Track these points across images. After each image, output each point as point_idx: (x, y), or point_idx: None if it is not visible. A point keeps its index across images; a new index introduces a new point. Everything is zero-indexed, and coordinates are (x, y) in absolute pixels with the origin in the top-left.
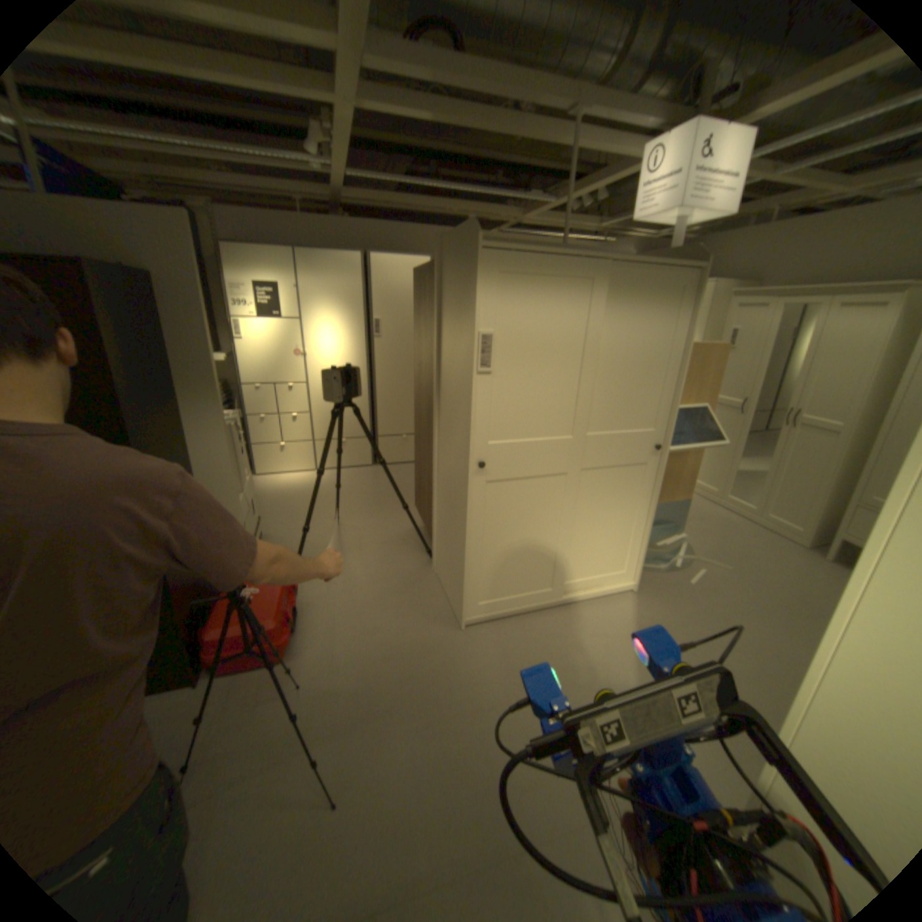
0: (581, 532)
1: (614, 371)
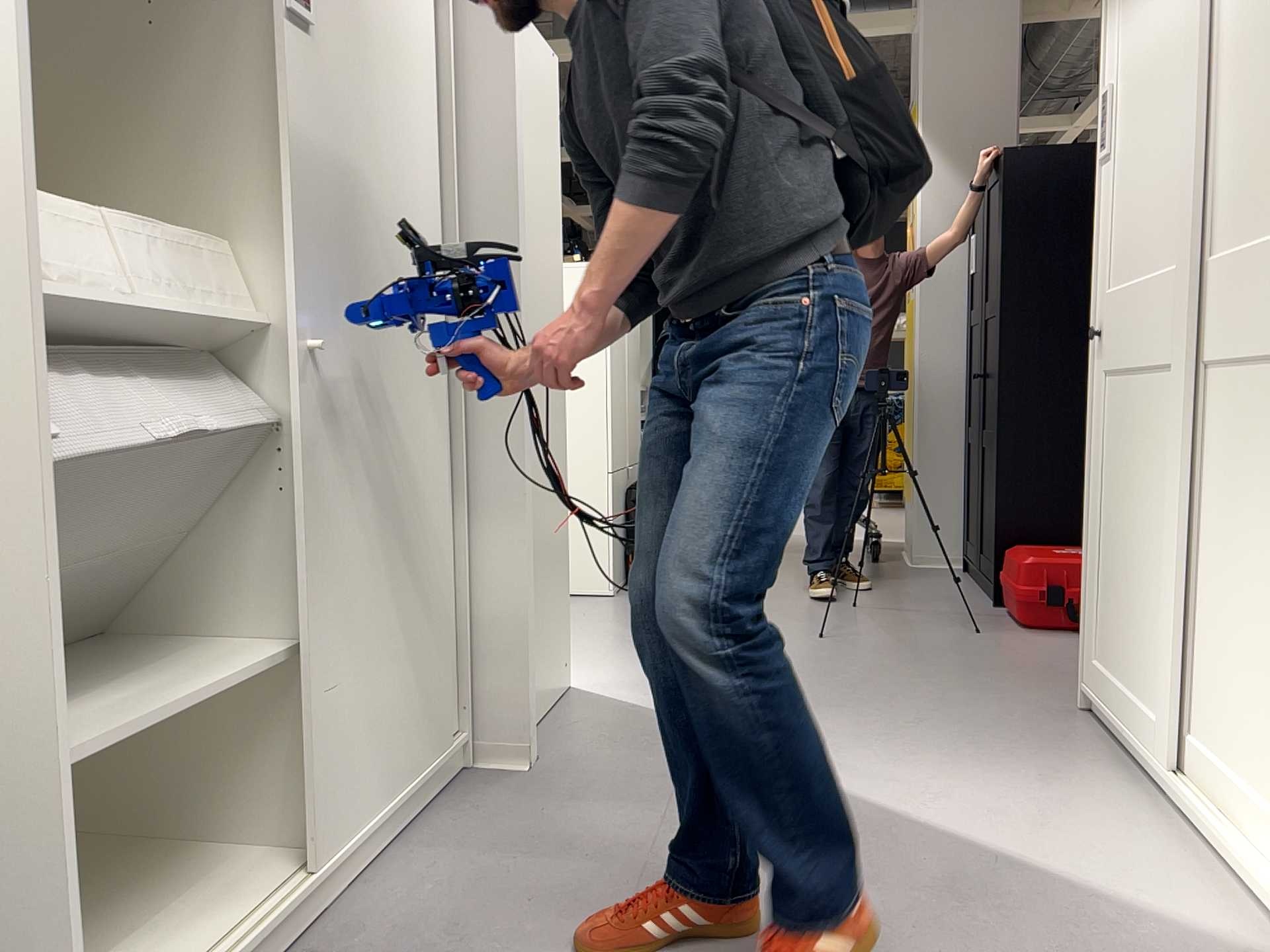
0: (1203, 567)
1: (1238, 66)
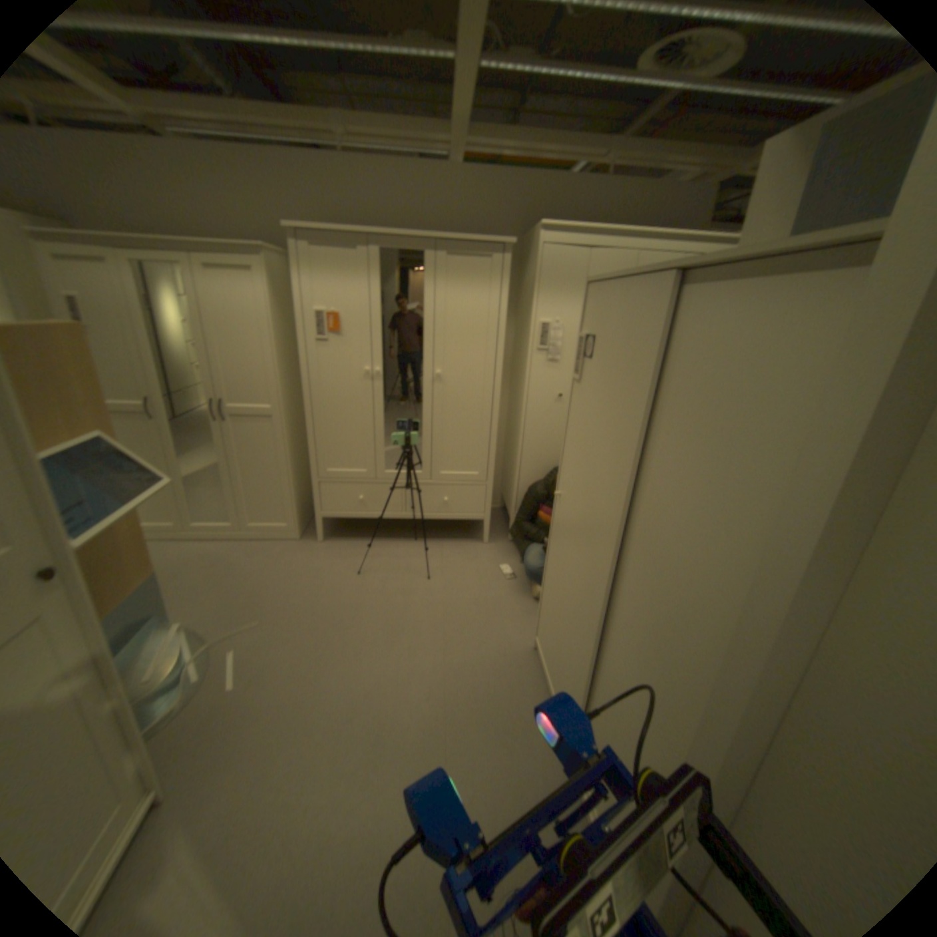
0: None
1: None
